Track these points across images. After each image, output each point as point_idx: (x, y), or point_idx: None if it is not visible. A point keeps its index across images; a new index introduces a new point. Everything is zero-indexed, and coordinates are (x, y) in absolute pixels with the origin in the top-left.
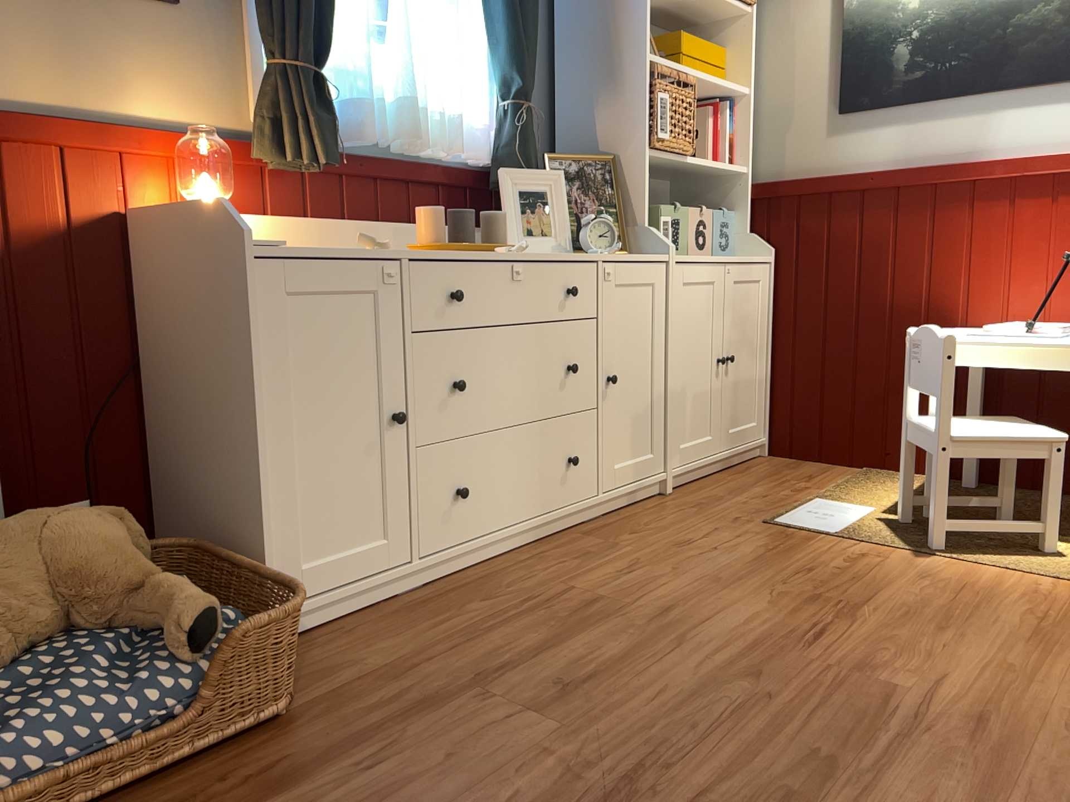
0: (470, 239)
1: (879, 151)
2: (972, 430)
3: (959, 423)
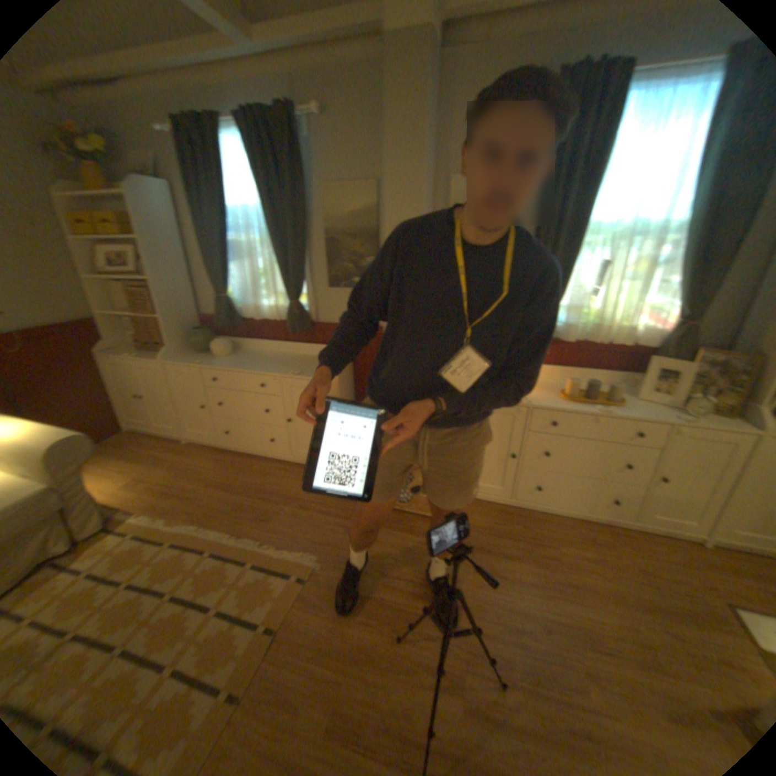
0: (593, 396)
1: None
2: None
3: None
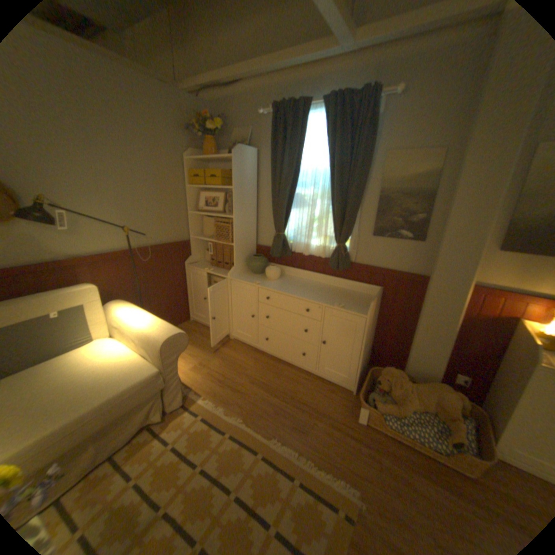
0: None
1: None
2: None
3: None
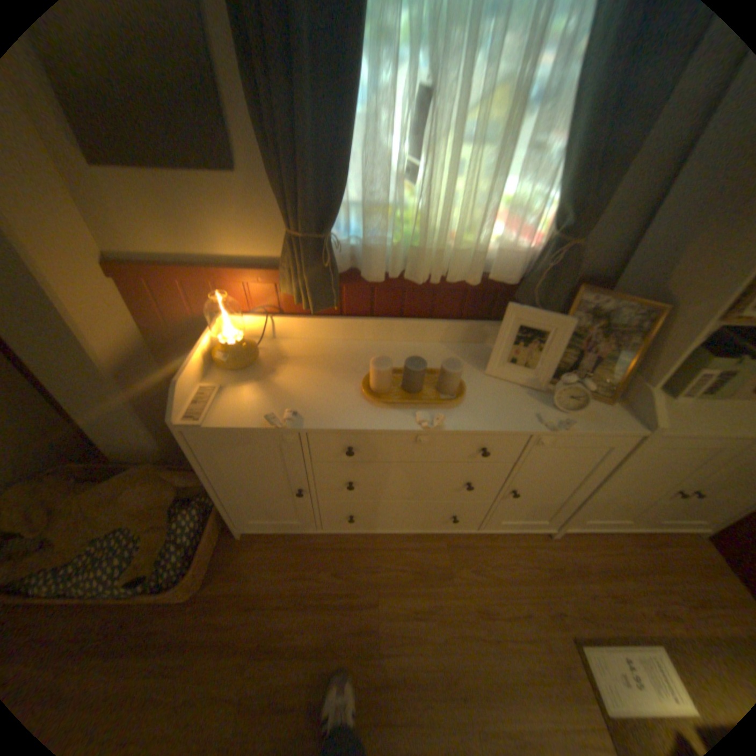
0: (416, 387)
1: None
2: None
3: None
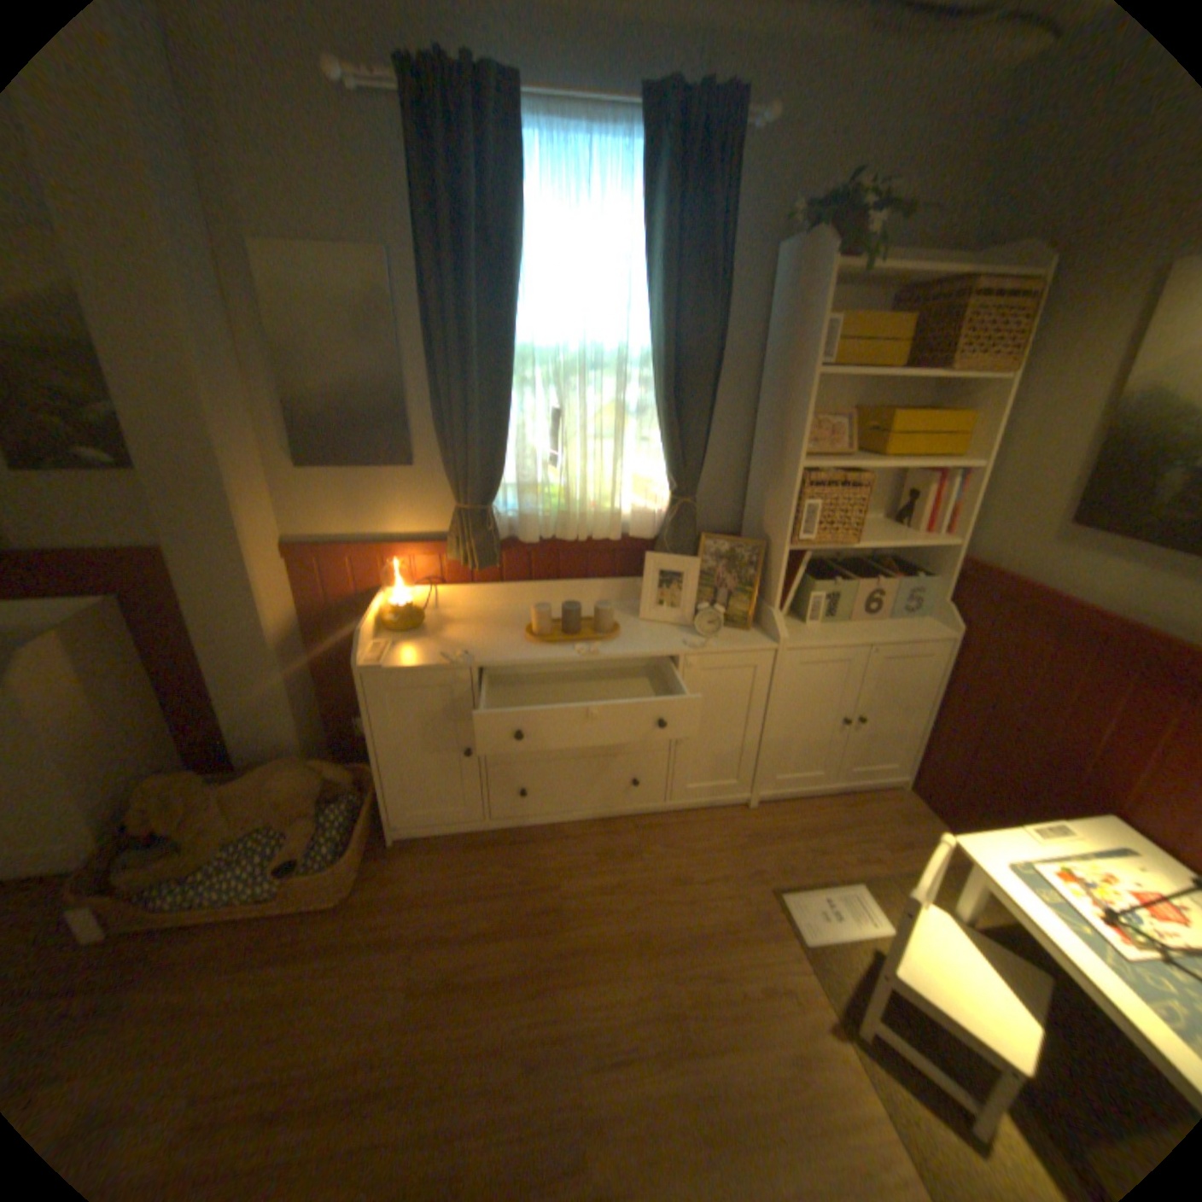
0: (574, 628)
1: (1108, 584)
2: (938, 985)
3: (957, 956)
